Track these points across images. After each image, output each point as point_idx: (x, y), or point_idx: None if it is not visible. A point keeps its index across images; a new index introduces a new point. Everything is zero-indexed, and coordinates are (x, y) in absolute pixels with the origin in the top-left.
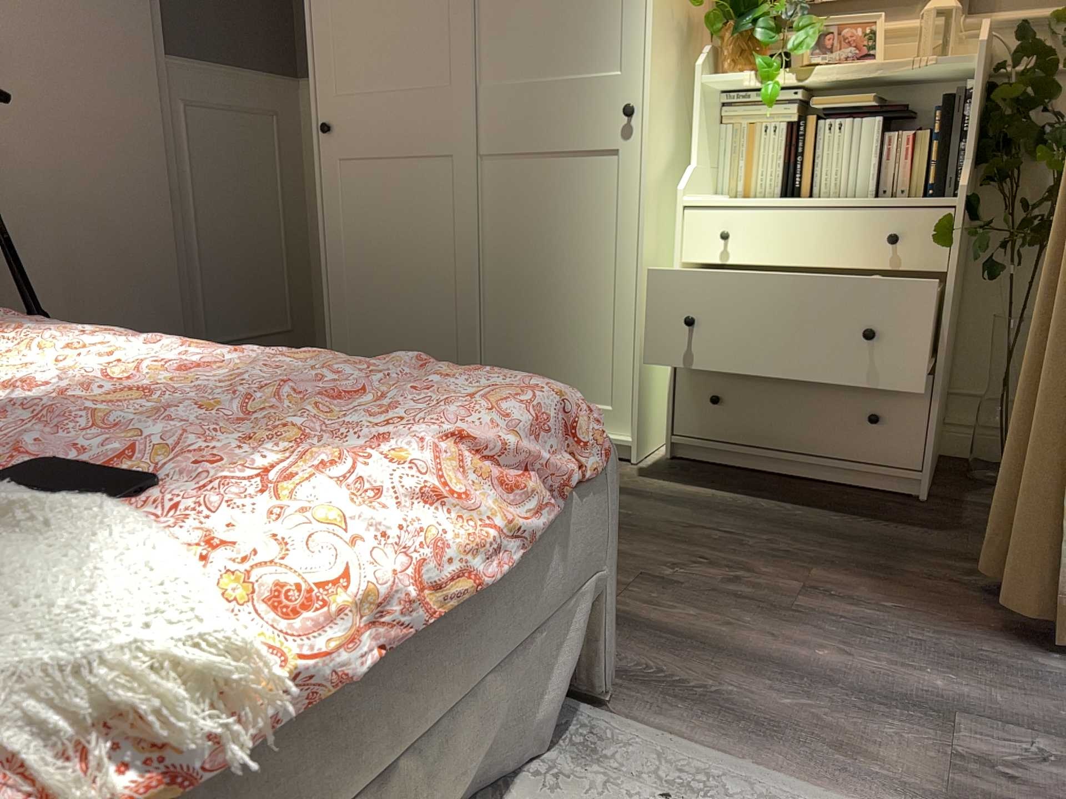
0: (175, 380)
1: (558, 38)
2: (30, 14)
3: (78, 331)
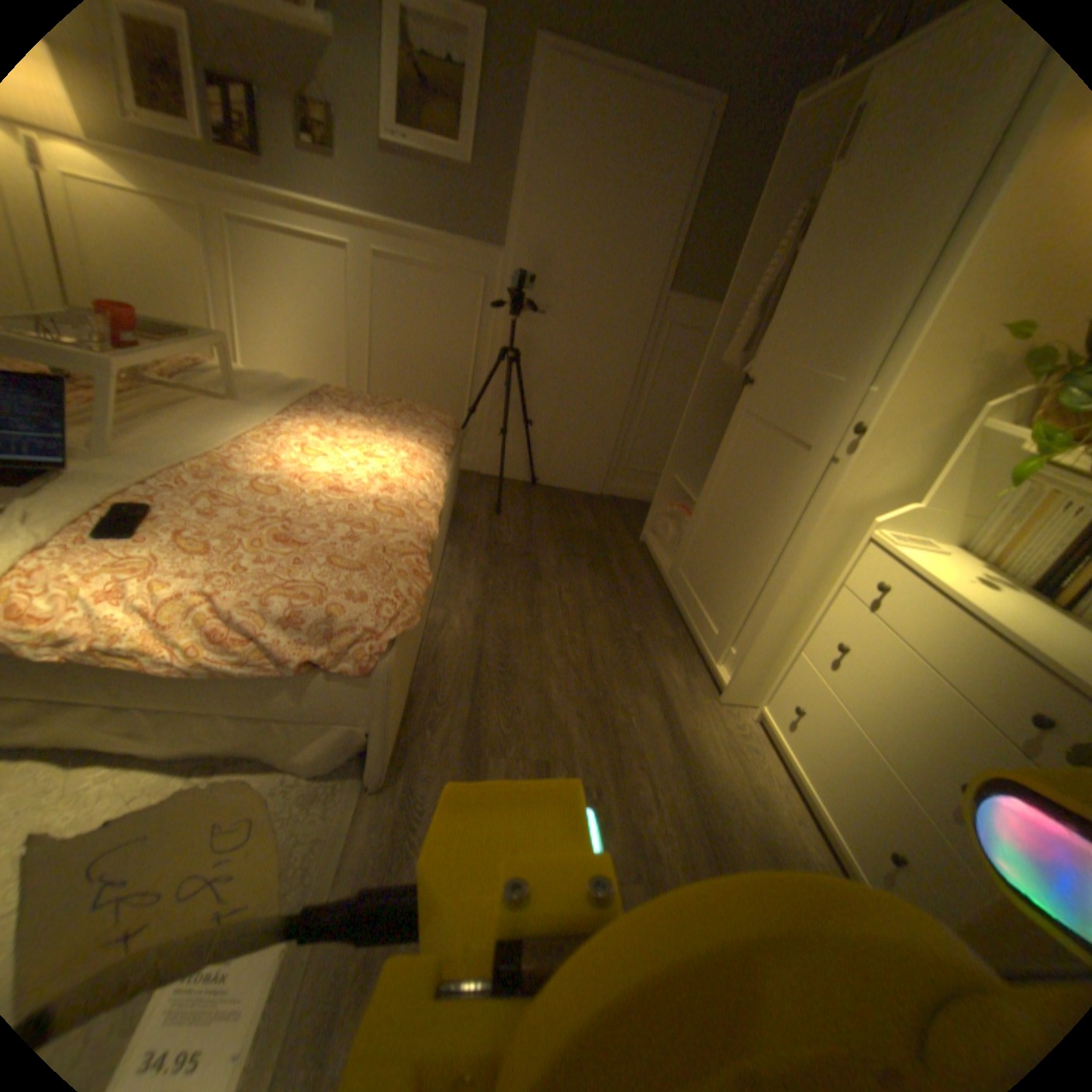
0: (313, 489)
1: (855, 338)
2: (588, 257)
3: (413, 442)
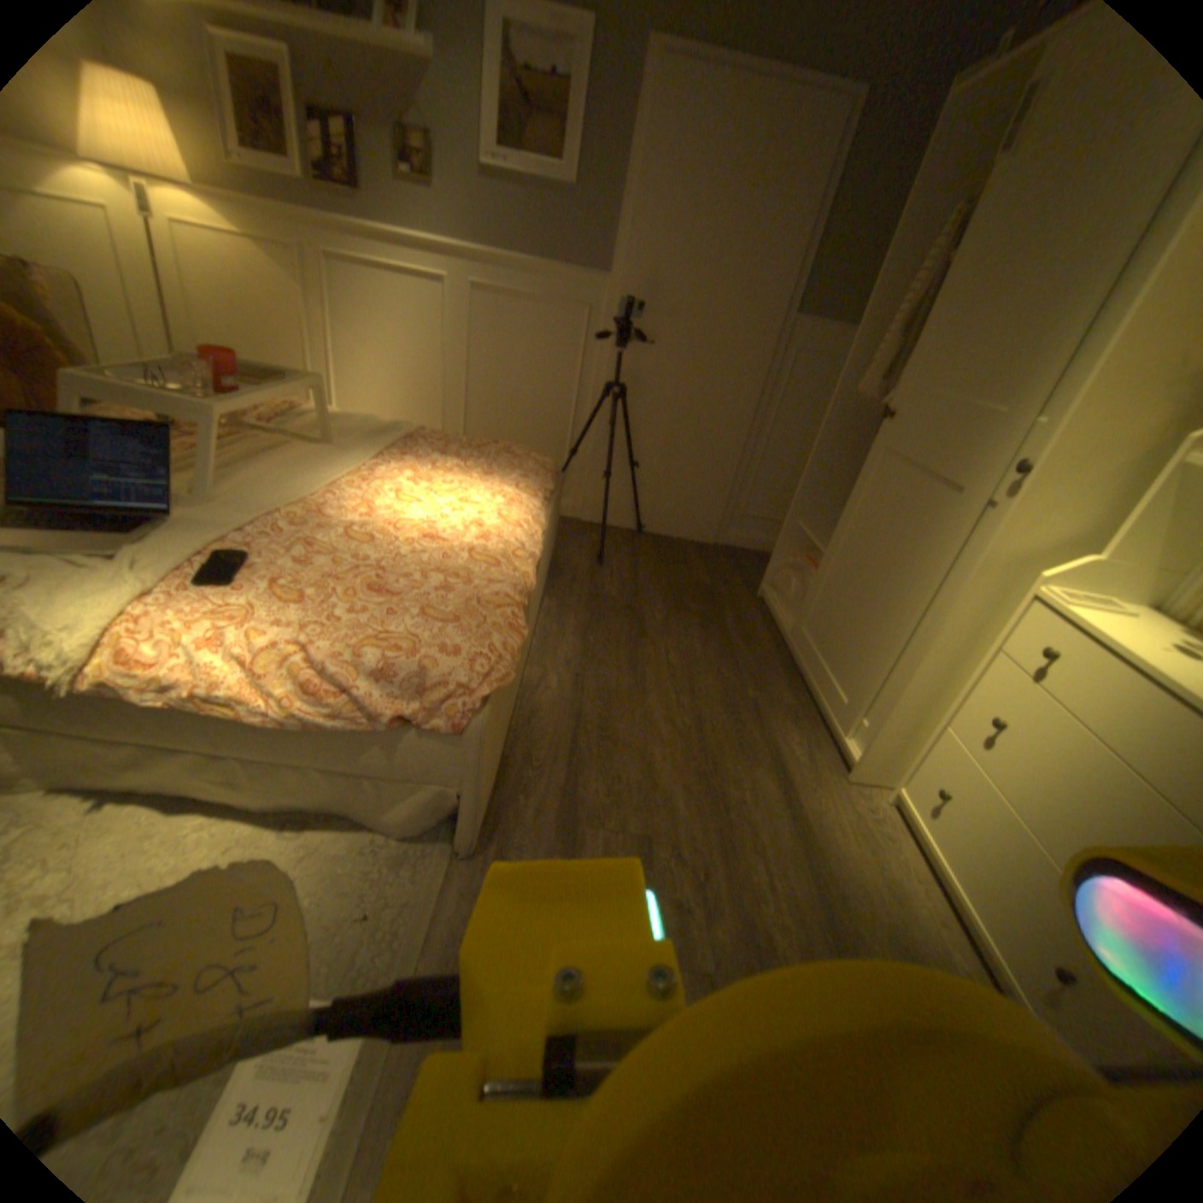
0: (407, 536)
1: (1020, 360)
2: (704, 279)
3: (510, 487)
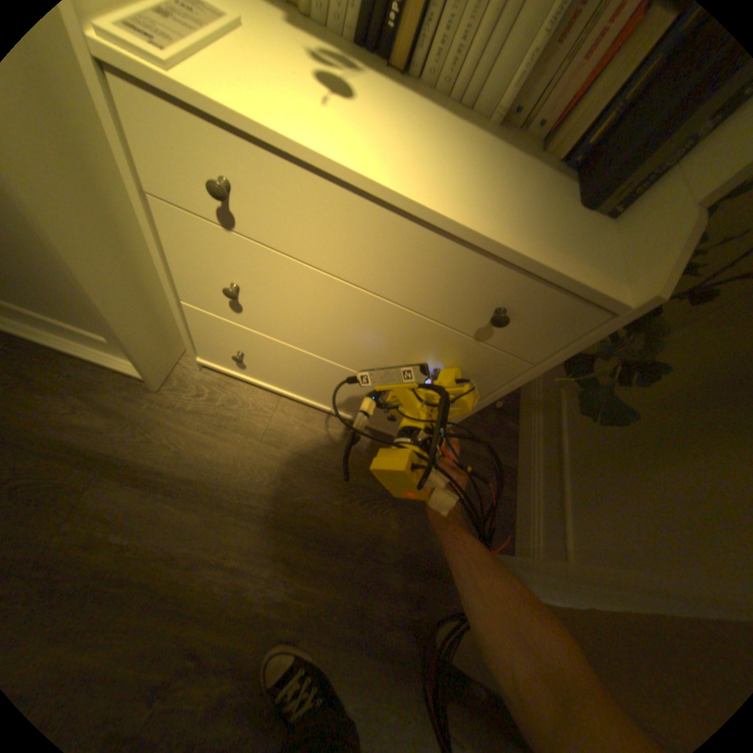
0: None
1: None
2: None
3: None
